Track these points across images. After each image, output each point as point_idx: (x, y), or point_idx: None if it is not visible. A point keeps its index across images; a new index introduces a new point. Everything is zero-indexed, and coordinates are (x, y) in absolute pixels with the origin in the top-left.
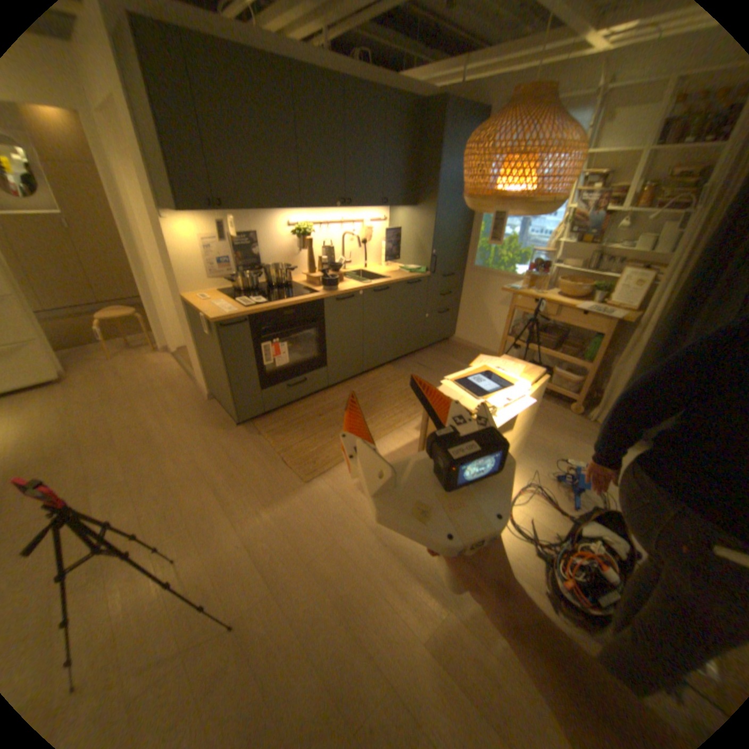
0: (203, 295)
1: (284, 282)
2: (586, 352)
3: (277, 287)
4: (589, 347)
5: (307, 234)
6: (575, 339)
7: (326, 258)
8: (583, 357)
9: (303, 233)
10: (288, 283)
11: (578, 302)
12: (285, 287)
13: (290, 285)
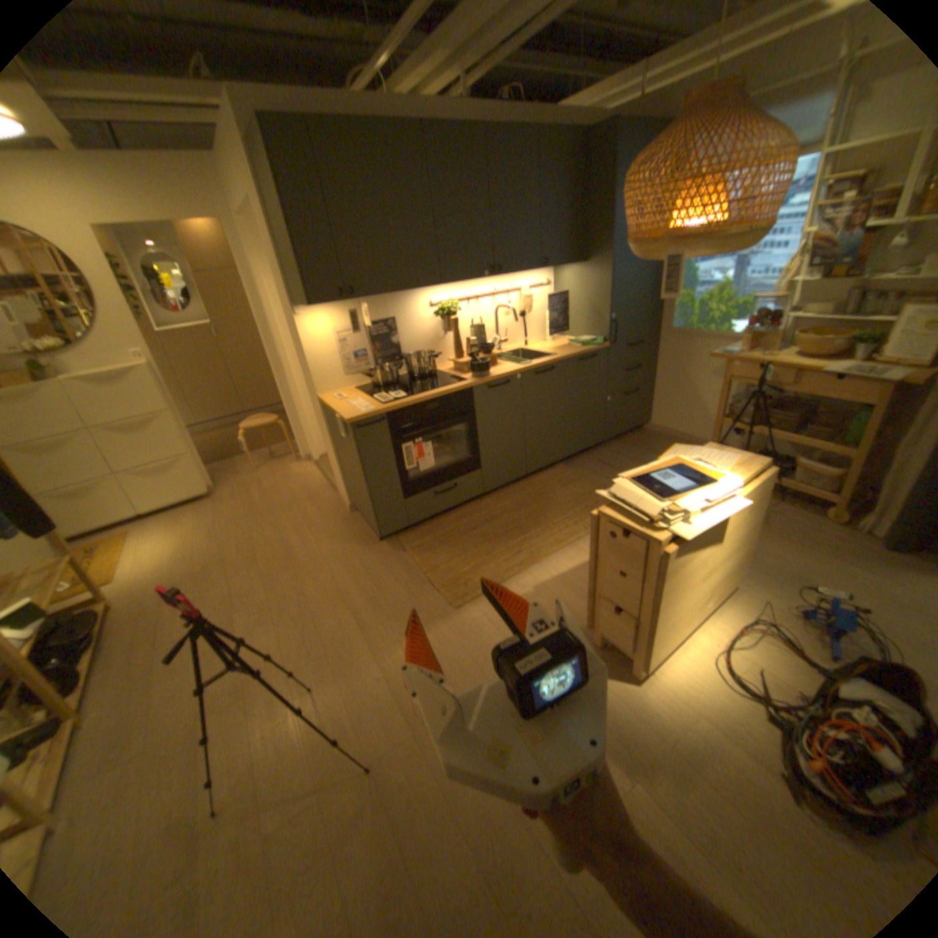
0: (339, 394)
1: (427, 372)
2: (847, 433)
3: (418, 379)
4: (851, 426)
5: (452, 313)
6: (830, 415)
7: (475, 338)
8: (843, 441)
9: (447, 313)
10: (432, 372)
11: (828, 363)
12: (428, 377)
13: (434, 375)
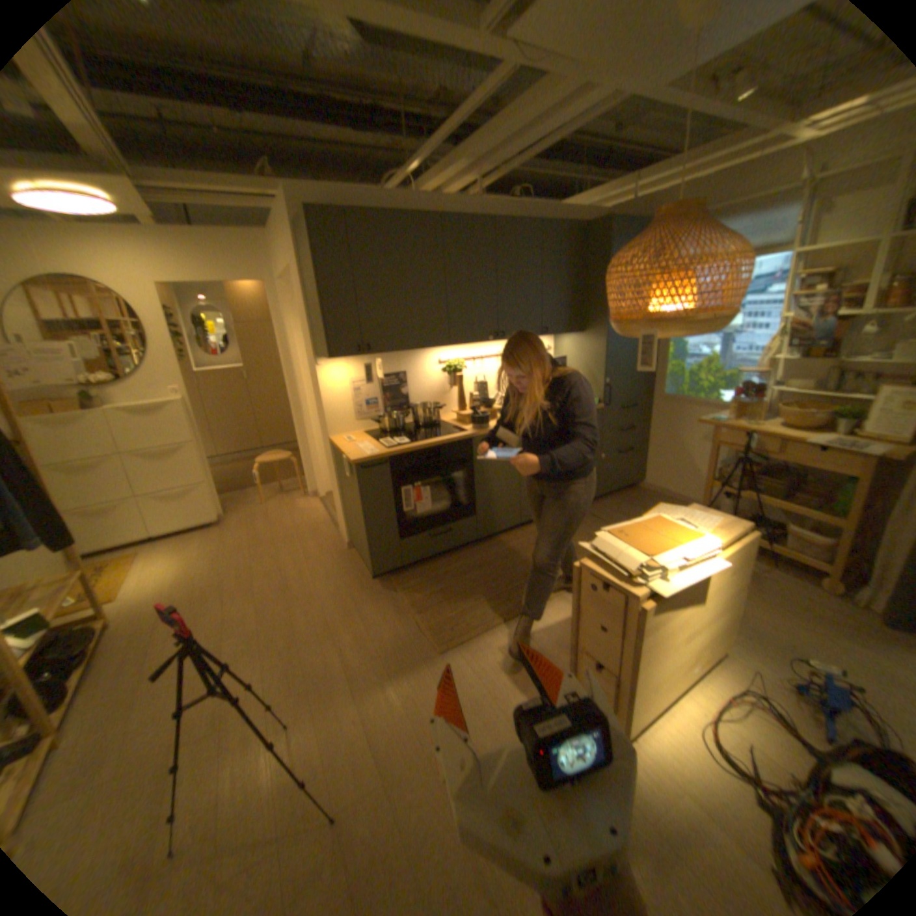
0: (348, 437)
1: (431, 421)
2: (836, 503)
3: (422, 427)
4: (840, 496)
5: (458, 370)
6: (819, 485)
7: (478, 393)
8: (833, 511)
9: (453, 370)
10: (436, 422)
11: (812, 434)
12: (432, 426)
13: (437, 424)
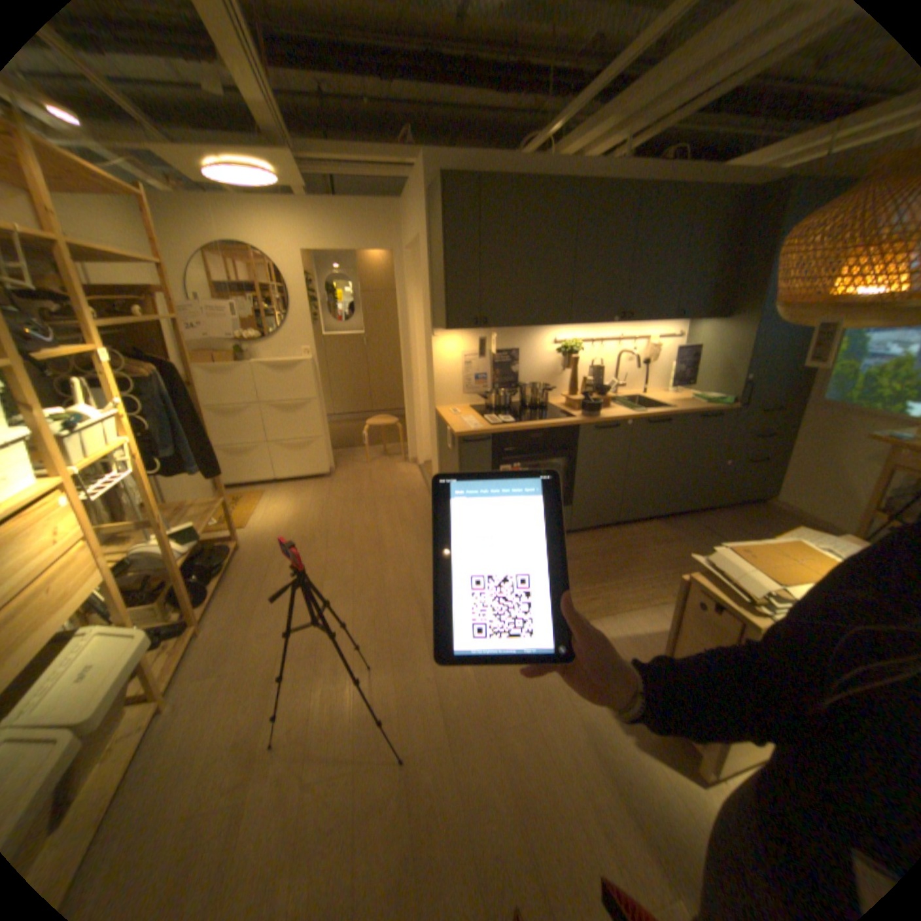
0: (454, 410)
1: (538, 403)
2: None
3: (529, 408)
4: None
5: (574, 351)
6: None
7: (593, 378)
8: None
9: (569, 351)
10: (543, 404)
11: None
12: (539, 408)
13: (544, 406)
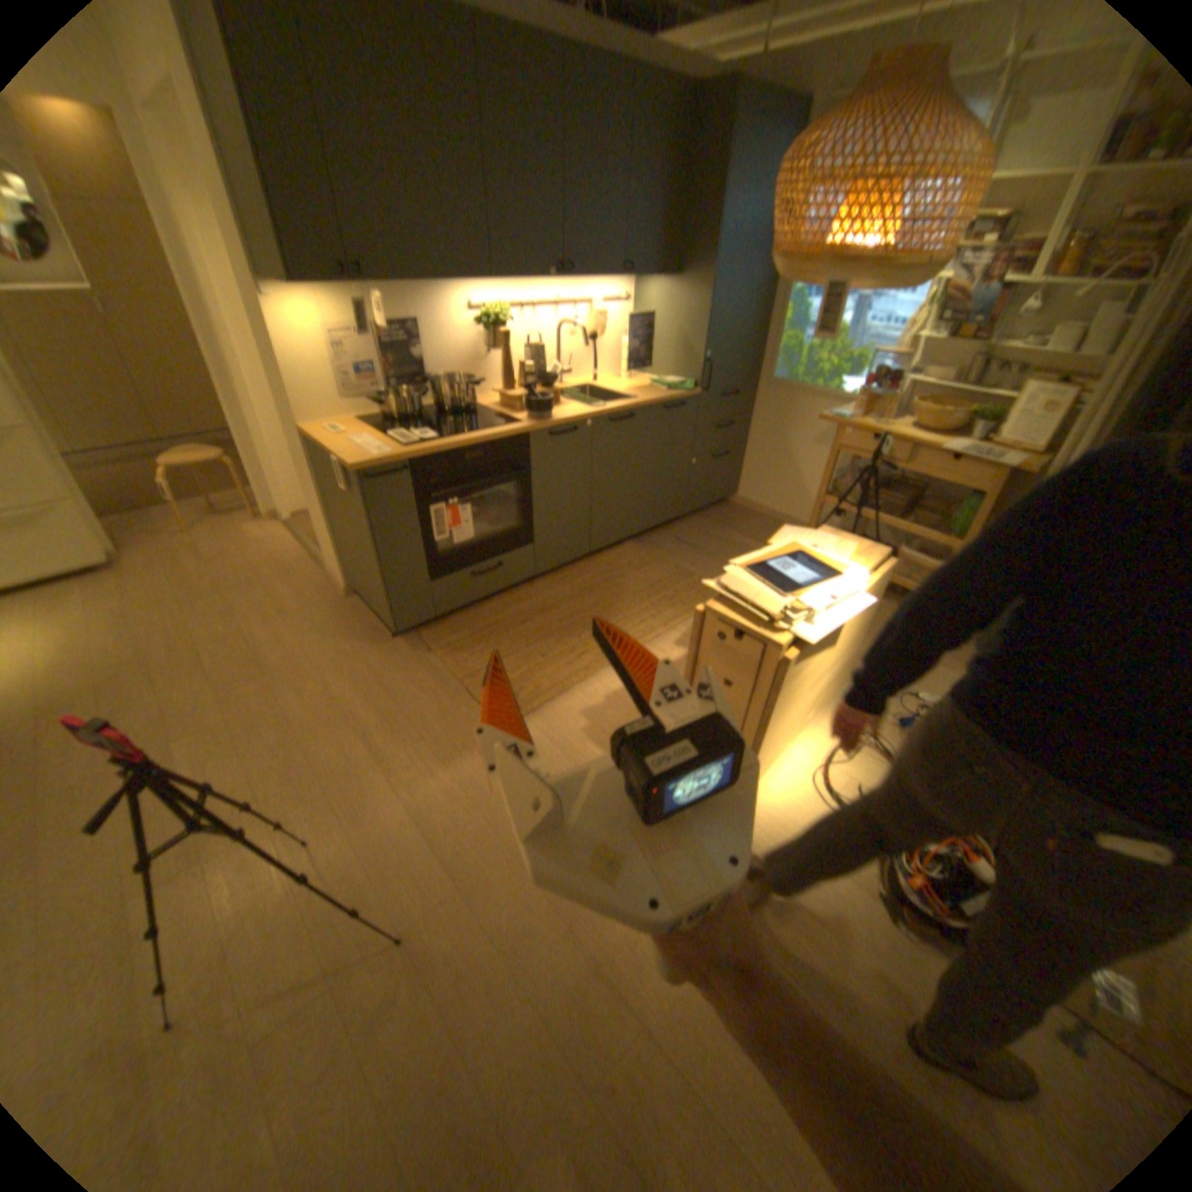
0: (332, 426)
1: (463, 404)
2: (953, 522)
3: (452, 413)
4: (958, 514)
5: (500, 323)
6: (935, 501)
7: (530, 364)
8: (948, 531)
9: (493, 322)
10: (470, 406)
11: (945, 439)
12: (466, 413)
13: (472, 409)
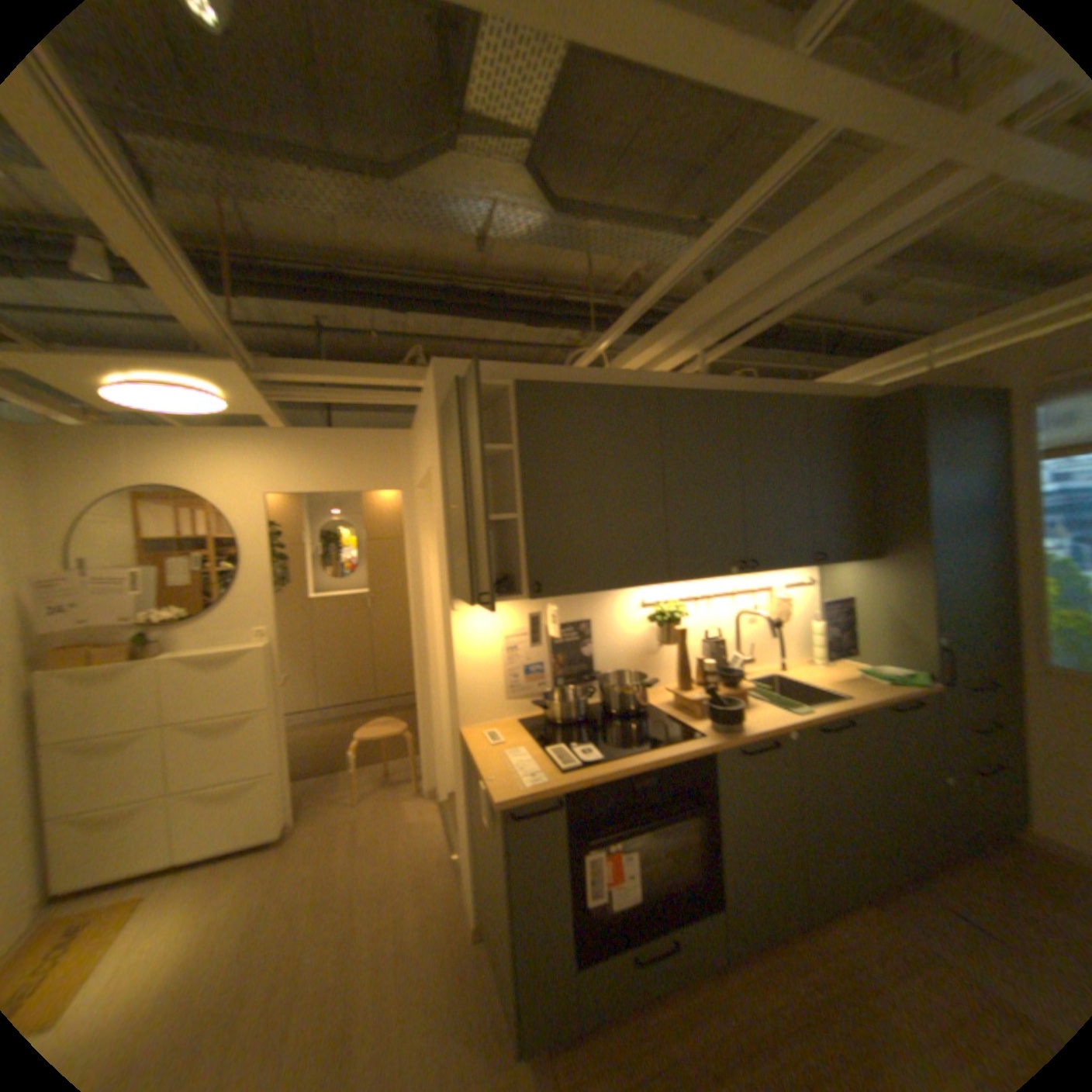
0: (494, 731)
1: (634, 705)
2: None
3: (621, 718)
4: None
5: (676, 617)
6: None
7: (708, 655)
8: None
9: (667, 616)
10: (642, 706)
11: None
12: (637, 715)
13: (644, 710)
